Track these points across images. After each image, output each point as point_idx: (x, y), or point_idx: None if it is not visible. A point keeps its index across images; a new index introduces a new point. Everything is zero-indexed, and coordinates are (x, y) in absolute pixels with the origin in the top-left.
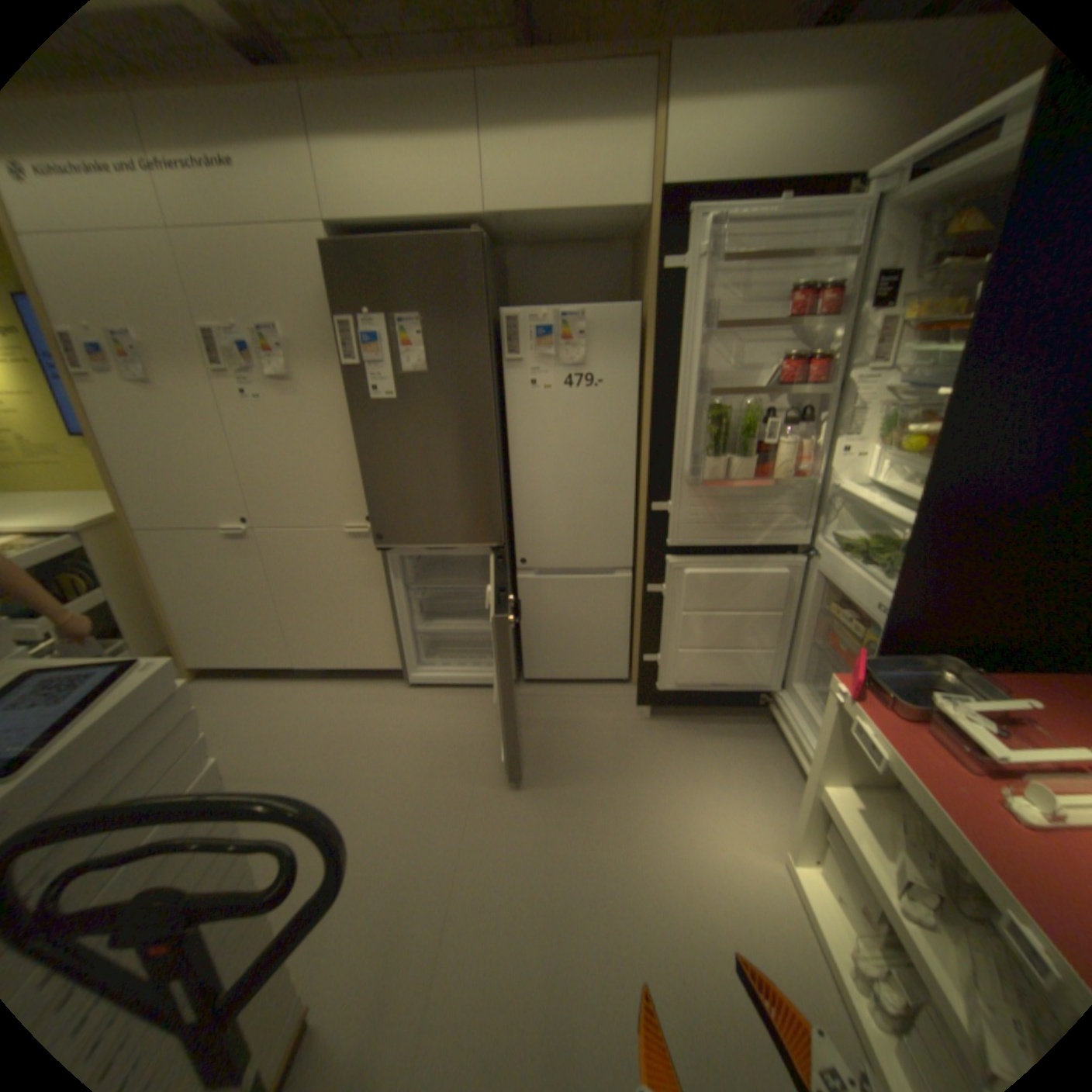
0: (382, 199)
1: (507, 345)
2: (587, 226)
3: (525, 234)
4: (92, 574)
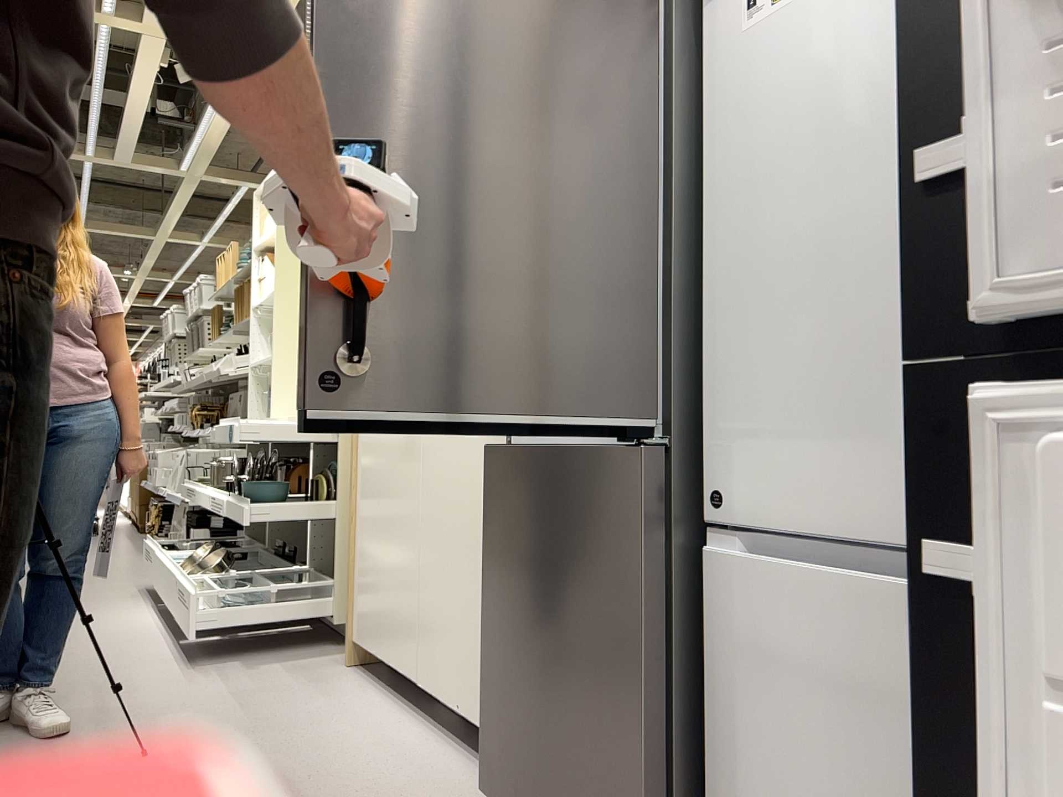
0: None
1: None
2: None
3: None
4: (338, 482)
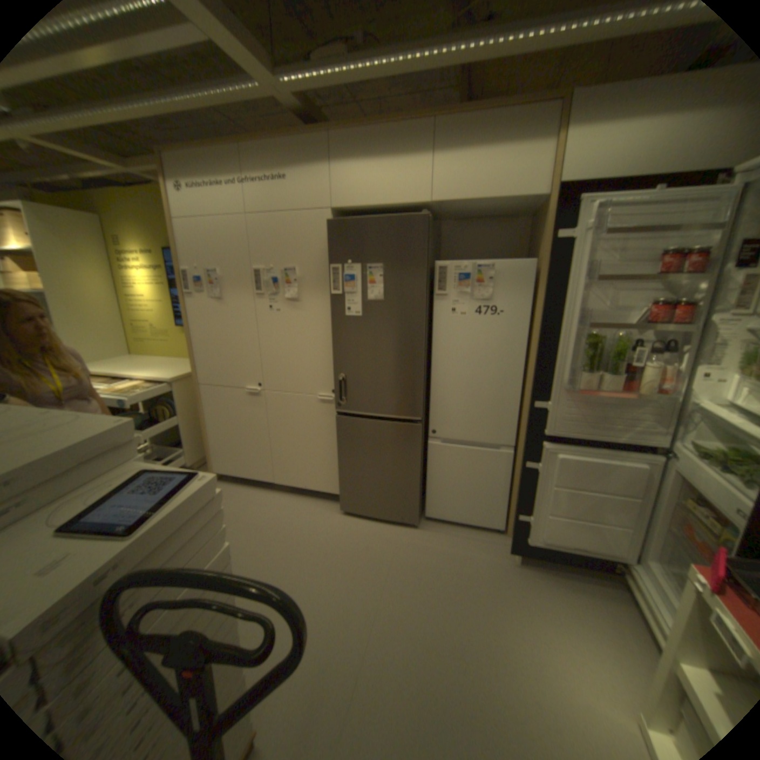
0: (367, 194)
1: (437, 284)
2: (500, 207)
3: (456, 213)
4: (171, 407)
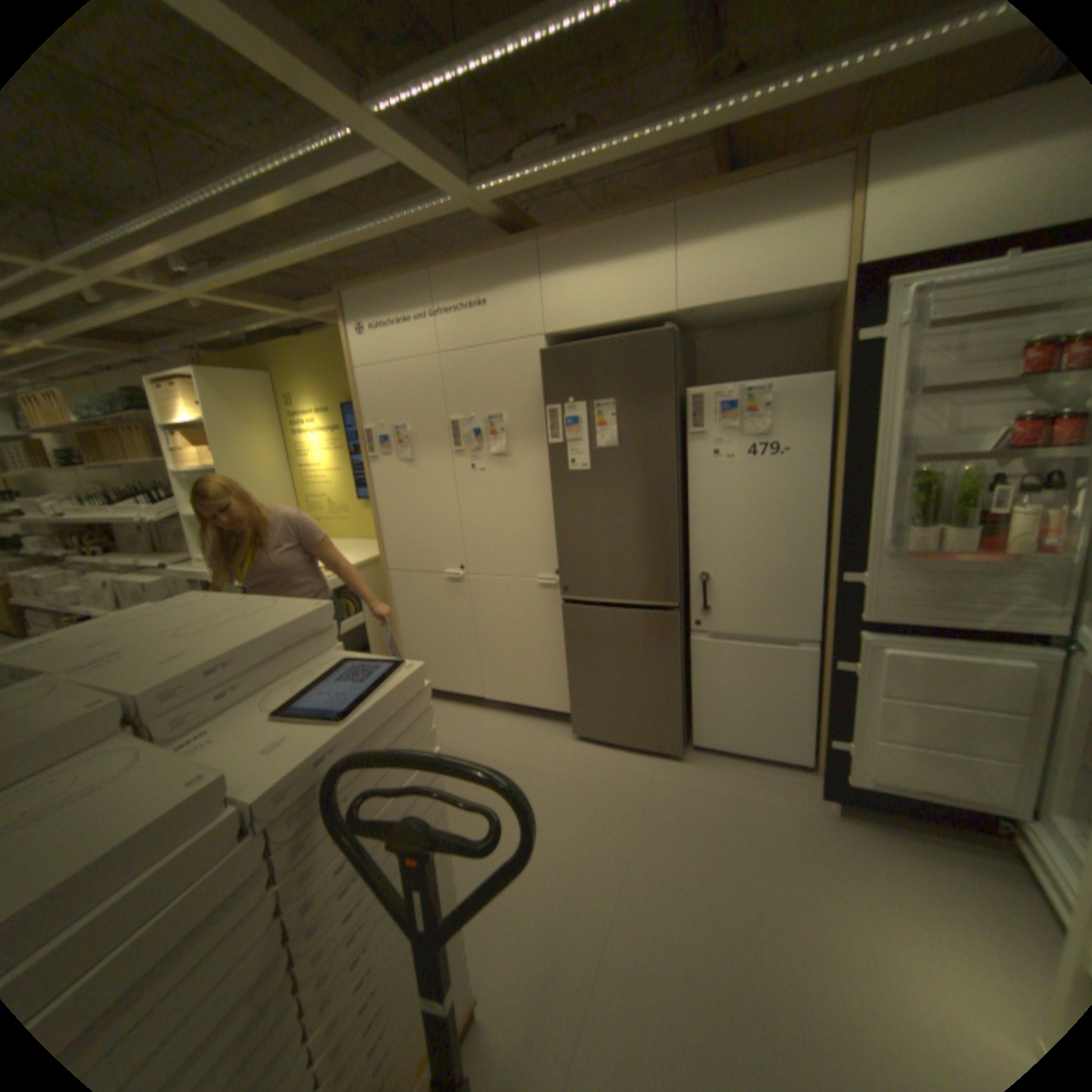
0: (591, 311)
1: (691, 420)
2: (777, 305)
3: (714, 320)
4: (357, 601)
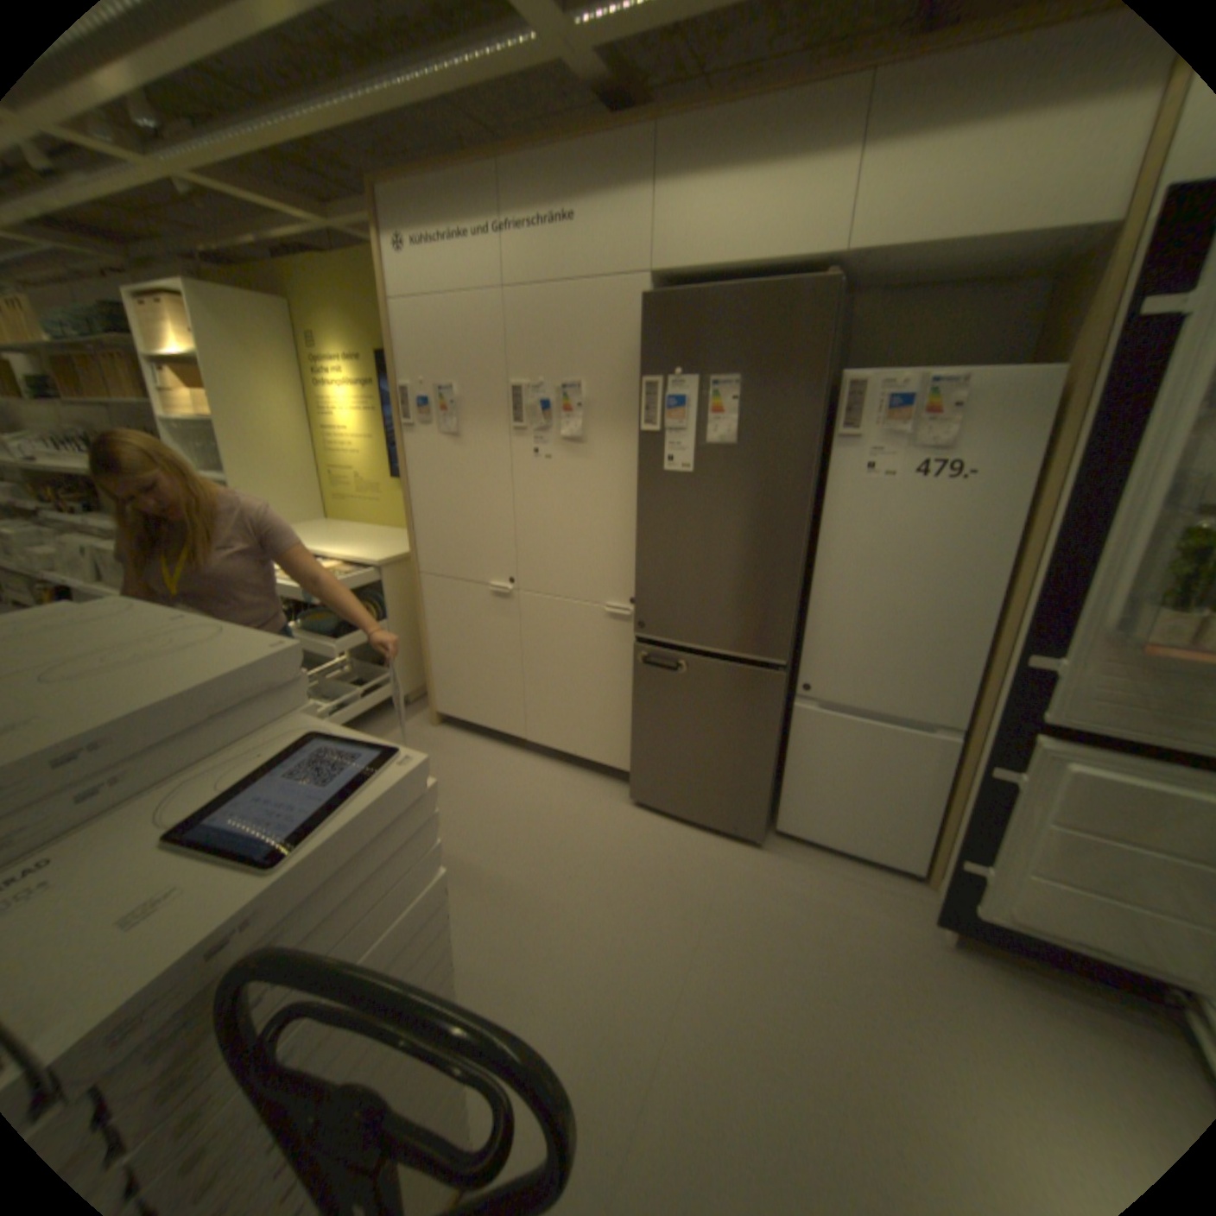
0: (721, 241)
1: (843, 416)
2: (992, 258)
3: (892, 274)
4: (381, 605)
